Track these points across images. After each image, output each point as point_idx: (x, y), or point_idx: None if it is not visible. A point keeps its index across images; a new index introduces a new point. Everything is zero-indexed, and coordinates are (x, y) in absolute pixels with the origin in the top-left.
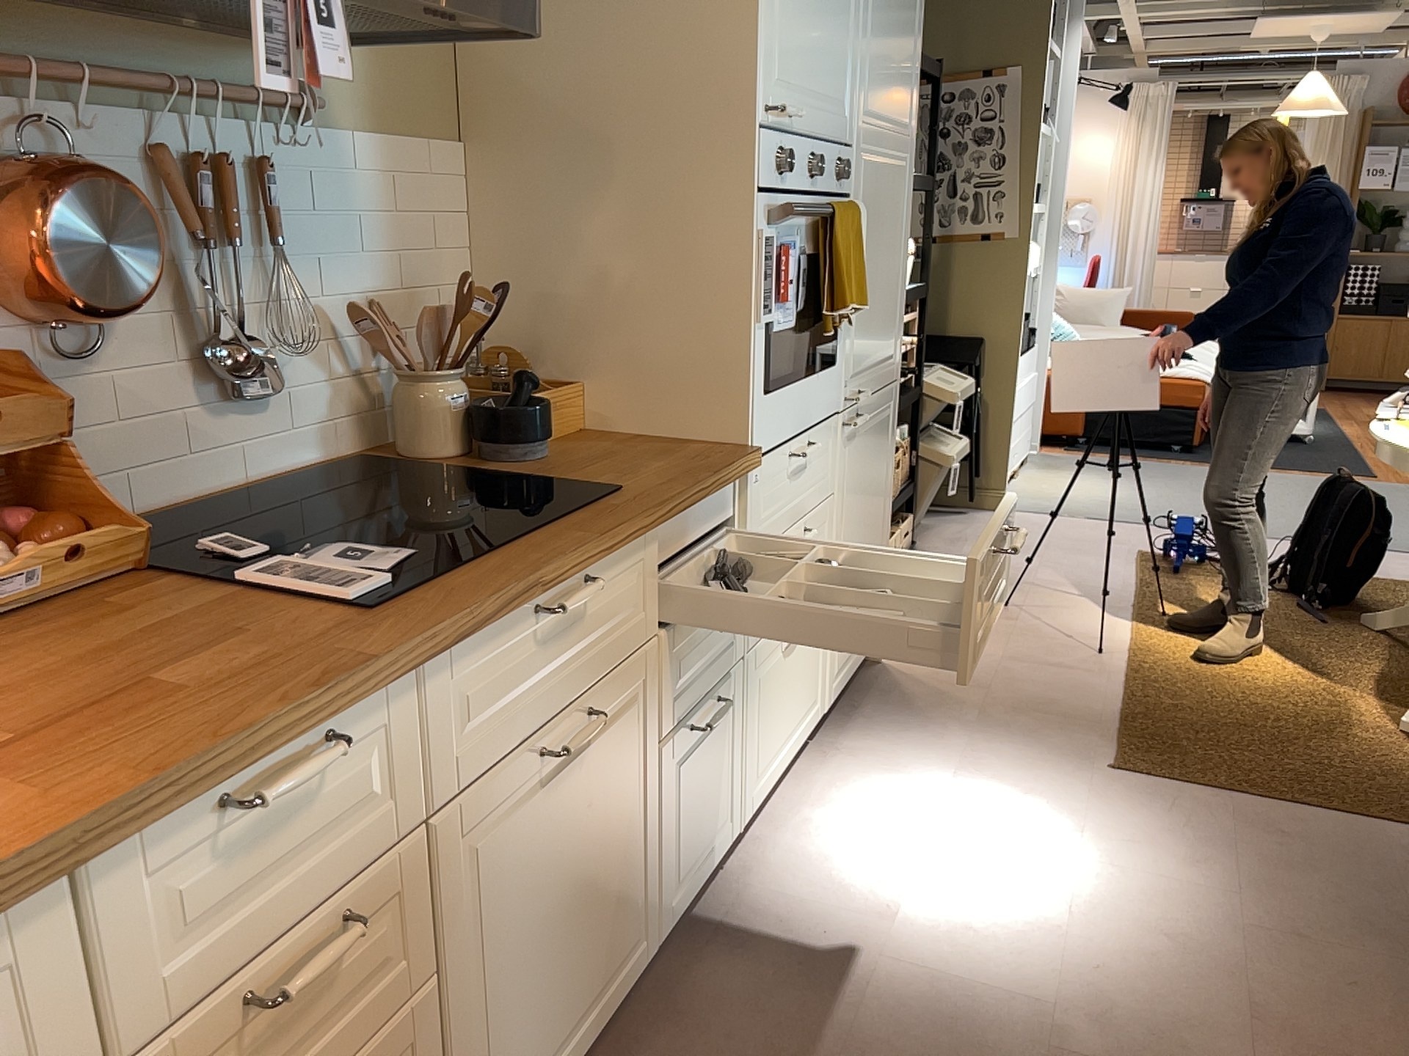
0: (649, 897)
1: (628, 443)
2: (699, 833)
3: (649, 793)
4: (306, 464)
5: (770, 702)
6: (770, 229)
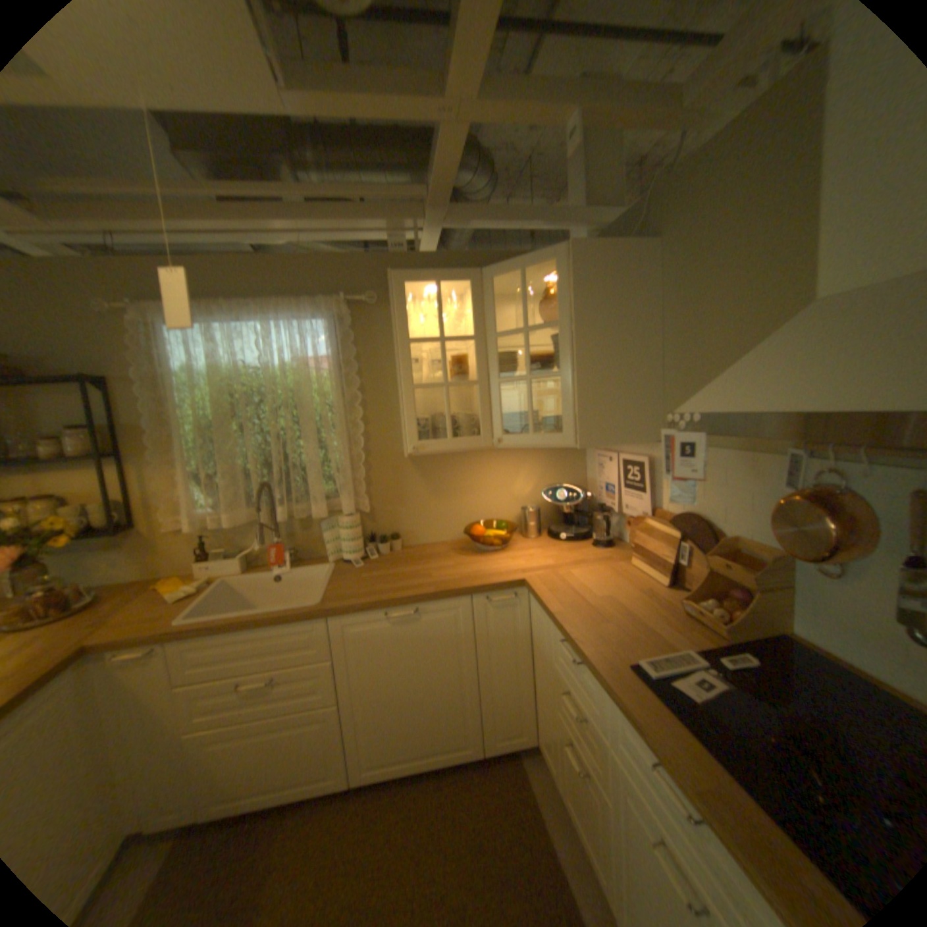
0: None
1: None
2: None
3: None
4: None
5: None
6: None
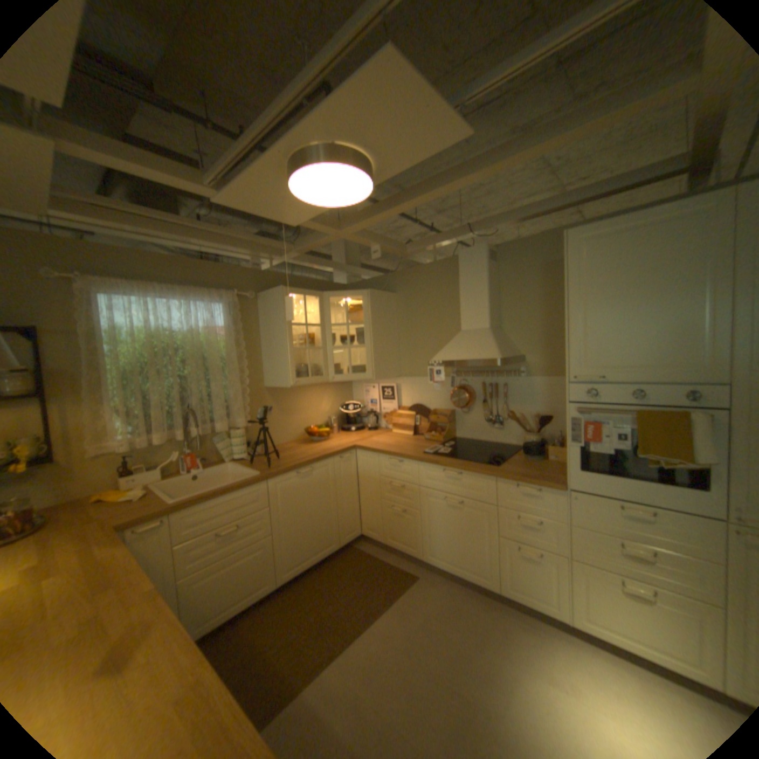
0: (495, 575)
1: (559, 469)
2: (530, 589)
3: (494, 546)
4: (513, 444)
5: (605, 601)
6: (579, 415)
